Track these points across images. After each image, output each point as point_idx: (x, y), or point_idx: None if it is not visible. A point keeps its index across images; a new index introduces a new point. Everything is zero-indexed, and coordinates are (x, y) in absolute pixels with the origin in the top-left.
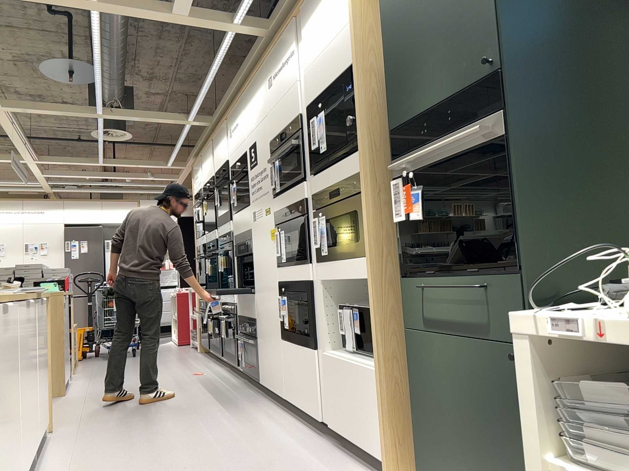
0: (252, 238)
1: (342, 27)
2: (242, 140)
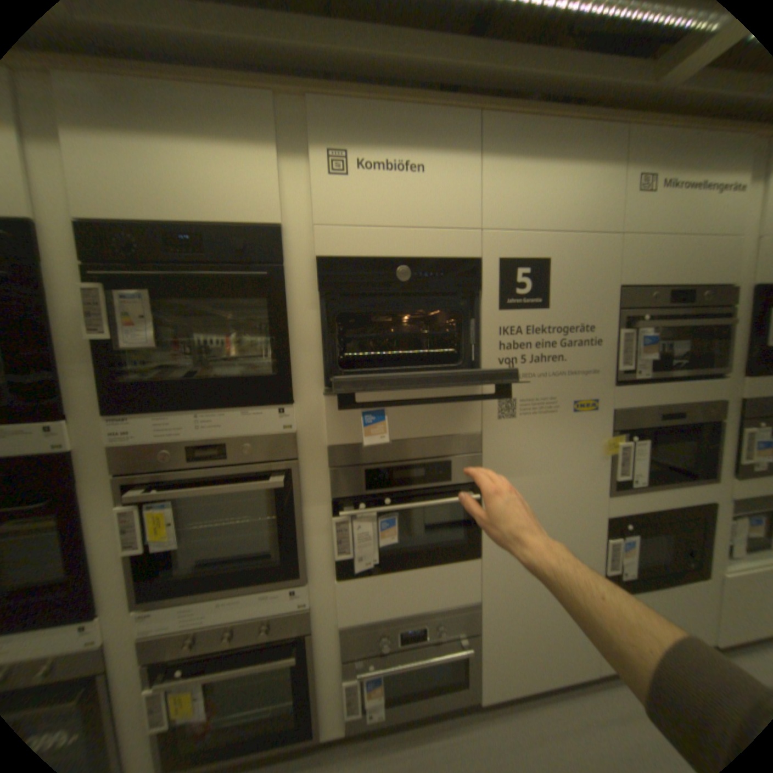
0: (485, 451)
1: None
2: (453, 223)
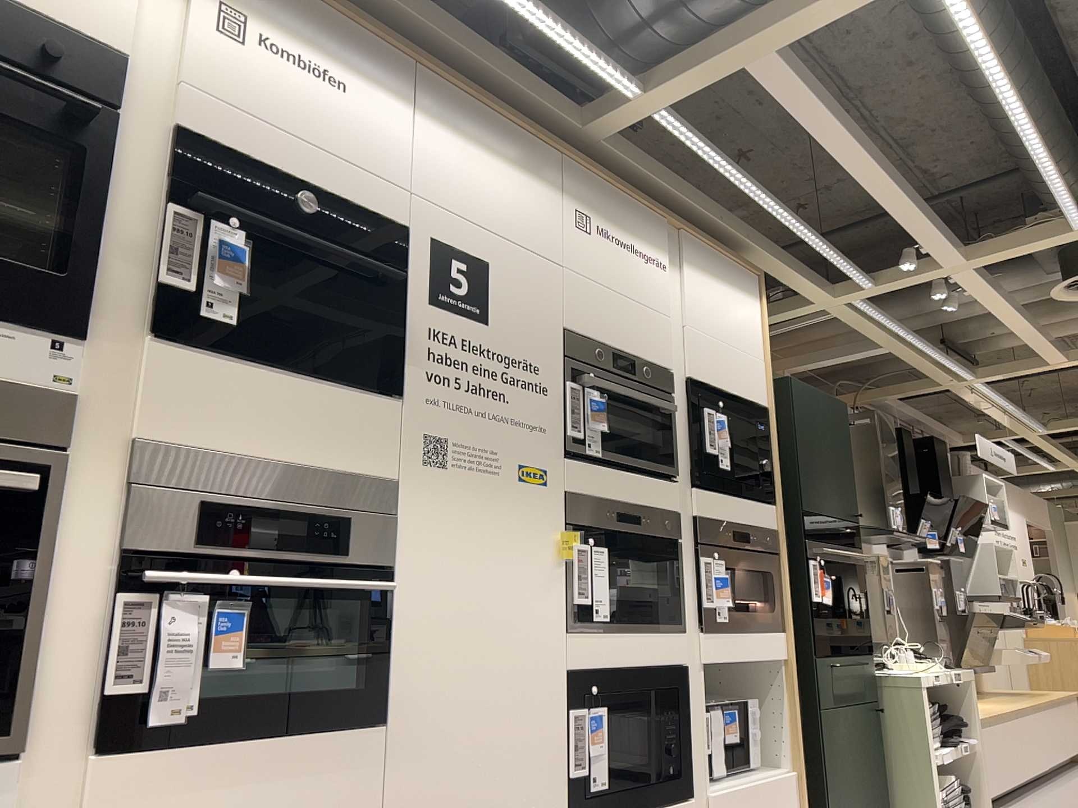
0: (402, 515)
1: (751, 352)
2: (378, 169)
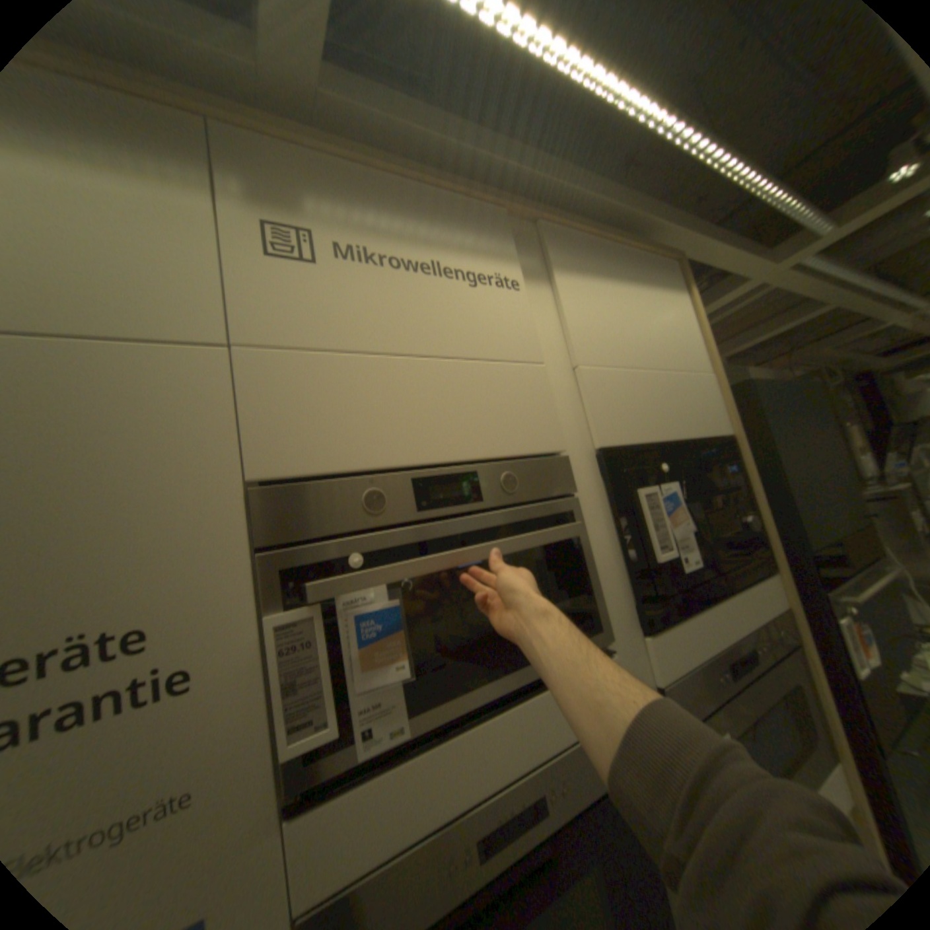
0: None
1: (694, 366)
2: None
